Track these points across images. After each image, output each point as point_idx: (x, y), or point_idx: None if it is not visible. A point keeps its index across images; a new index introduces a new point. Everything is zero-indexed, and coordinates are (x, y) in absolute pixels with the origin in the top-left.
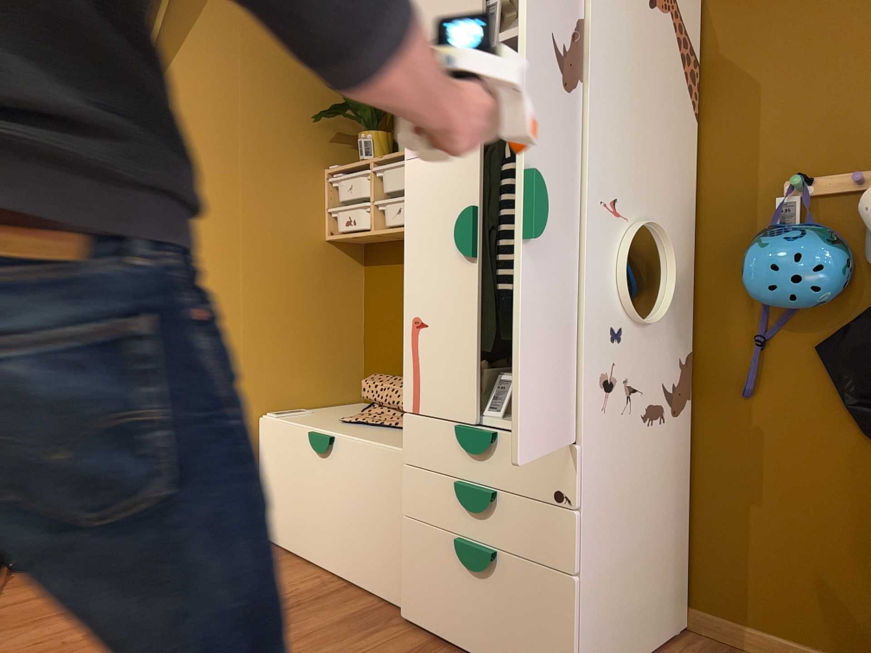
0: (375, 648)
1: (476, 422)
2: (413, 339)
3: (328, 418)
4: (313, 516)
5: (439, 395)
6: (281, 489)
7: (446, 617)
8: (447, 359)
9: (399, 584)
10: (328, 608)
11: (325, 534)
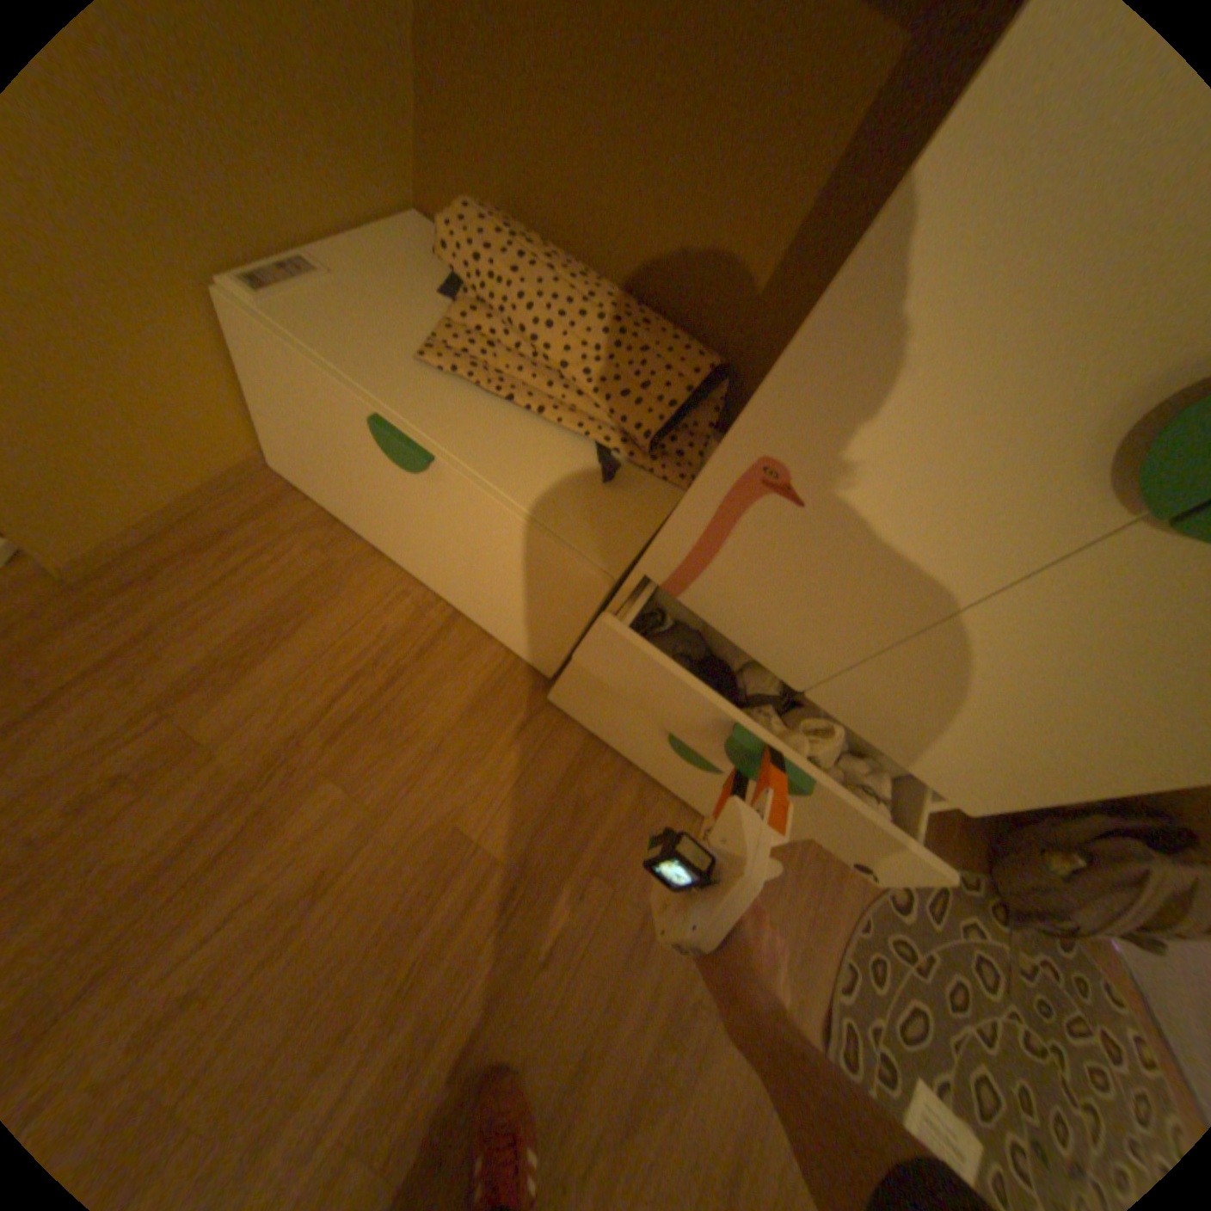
0: (531, 763)
1: (805, 693)
2: (741, 496)
3: (381, 324)
4: (387, 517)
5: (745, 614)
6: (308, 444)
7: (618, 738)
8: (812, 593)
9: (543, 658)
10: (444, 673)
11: (413, 548)
